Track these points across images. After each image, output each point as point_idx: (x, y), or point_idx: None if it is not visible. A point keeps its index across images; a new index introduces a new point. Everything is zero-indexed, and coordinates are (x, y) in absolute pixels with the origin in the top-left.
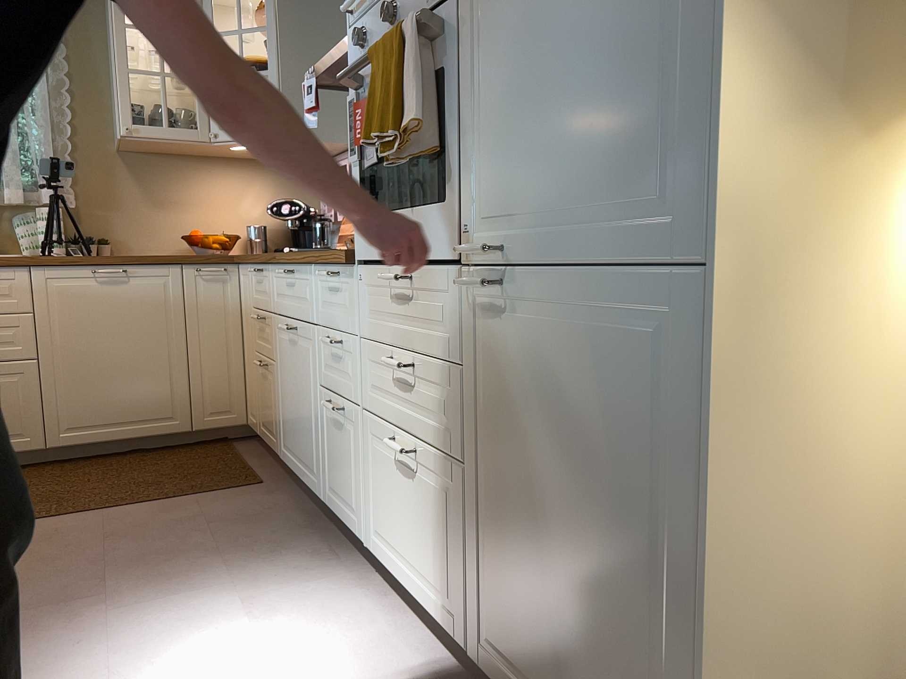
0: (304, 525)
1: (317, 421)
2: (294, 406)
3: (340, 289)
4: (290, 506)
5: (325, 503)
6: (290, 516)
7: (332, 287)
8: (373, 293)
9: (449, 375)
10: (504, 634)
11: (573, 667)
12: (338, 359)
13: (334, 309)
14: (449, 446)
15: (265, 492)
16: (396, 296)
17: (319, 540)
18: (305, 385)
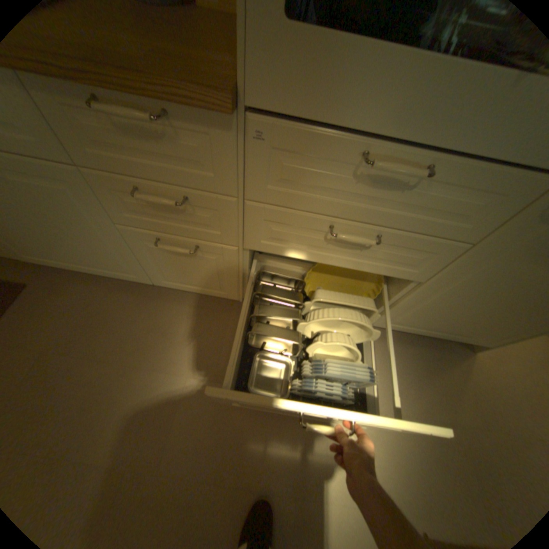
0: (136, 298)
1: (119, 246)
2: (41, 231)
3: (168, 133)
4: (93, 289)
5: (152, 282)
6: (113, 298)
7: (130, 123)
8: (294, 158)
9: (438, 243)
10: (410, 320)
11: (467, 325)
12: (170, 207)
13: (142, 155)
14: (405, 273)
15: (46, 290)
16: (367, 174)
17: (168, 302)
18: (67, 219)
